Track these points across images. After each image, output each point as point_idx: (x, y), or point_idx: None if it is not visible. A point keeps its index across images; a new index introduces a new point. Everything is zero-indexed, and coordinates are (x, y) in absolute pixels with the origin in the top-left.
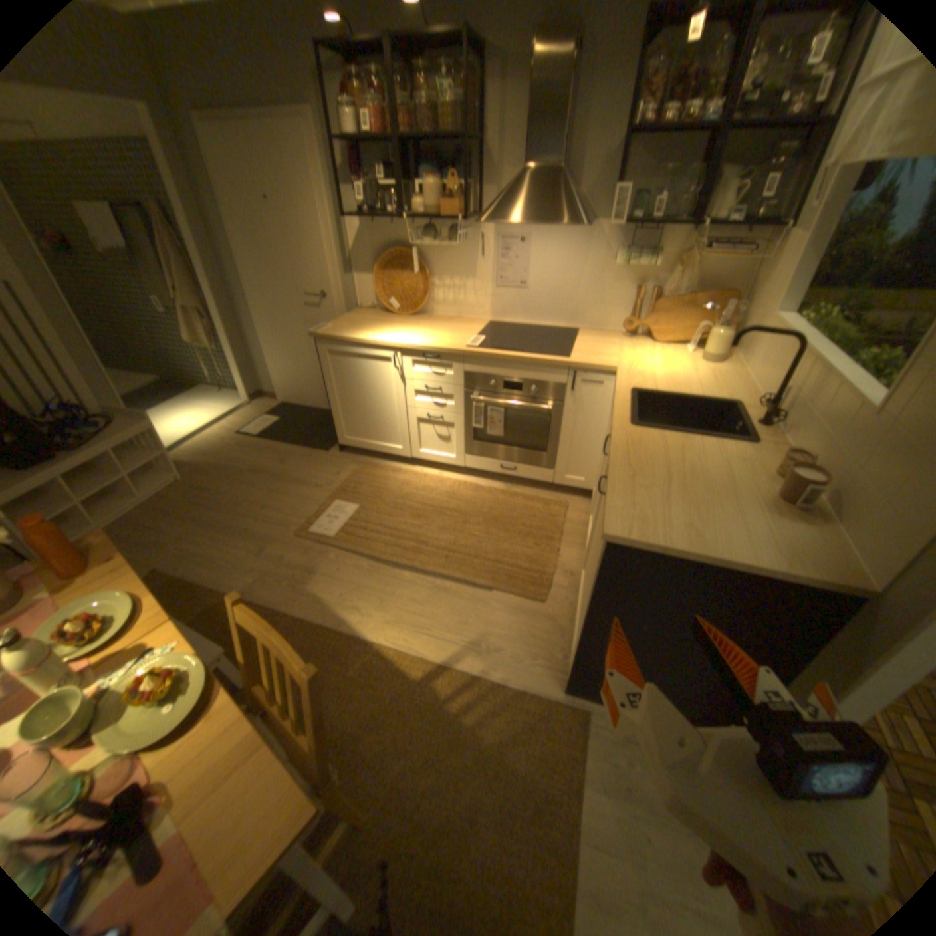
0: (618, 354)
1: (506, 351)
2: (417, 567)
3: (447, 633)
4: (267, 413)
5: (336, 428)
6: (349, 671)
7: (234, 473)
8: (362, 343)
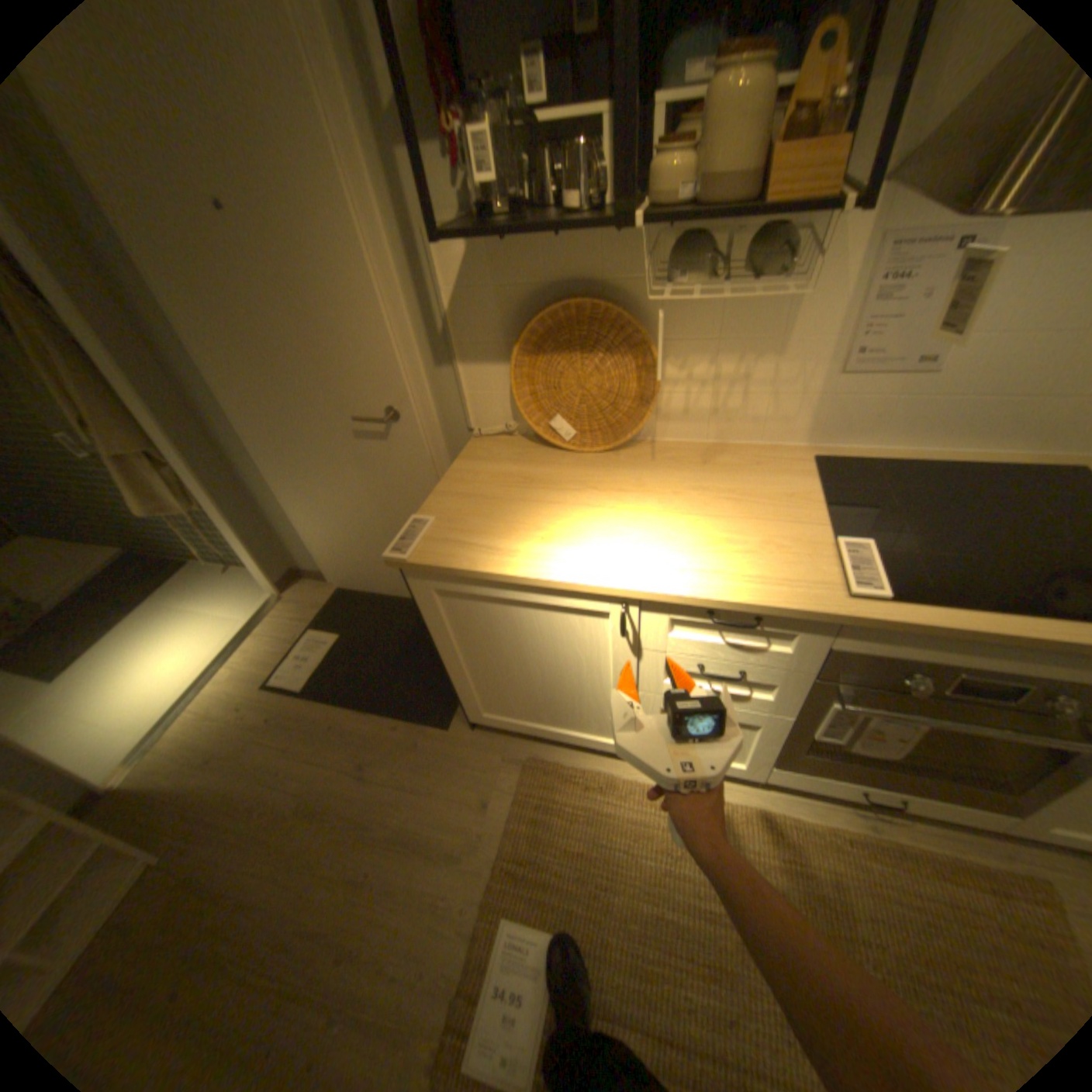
0: None
1: (1004, 615)
2: None
3: None
4: (316, 625)
5: (463, 695)
6: None
7: (269, 827)
8: (531, 580)
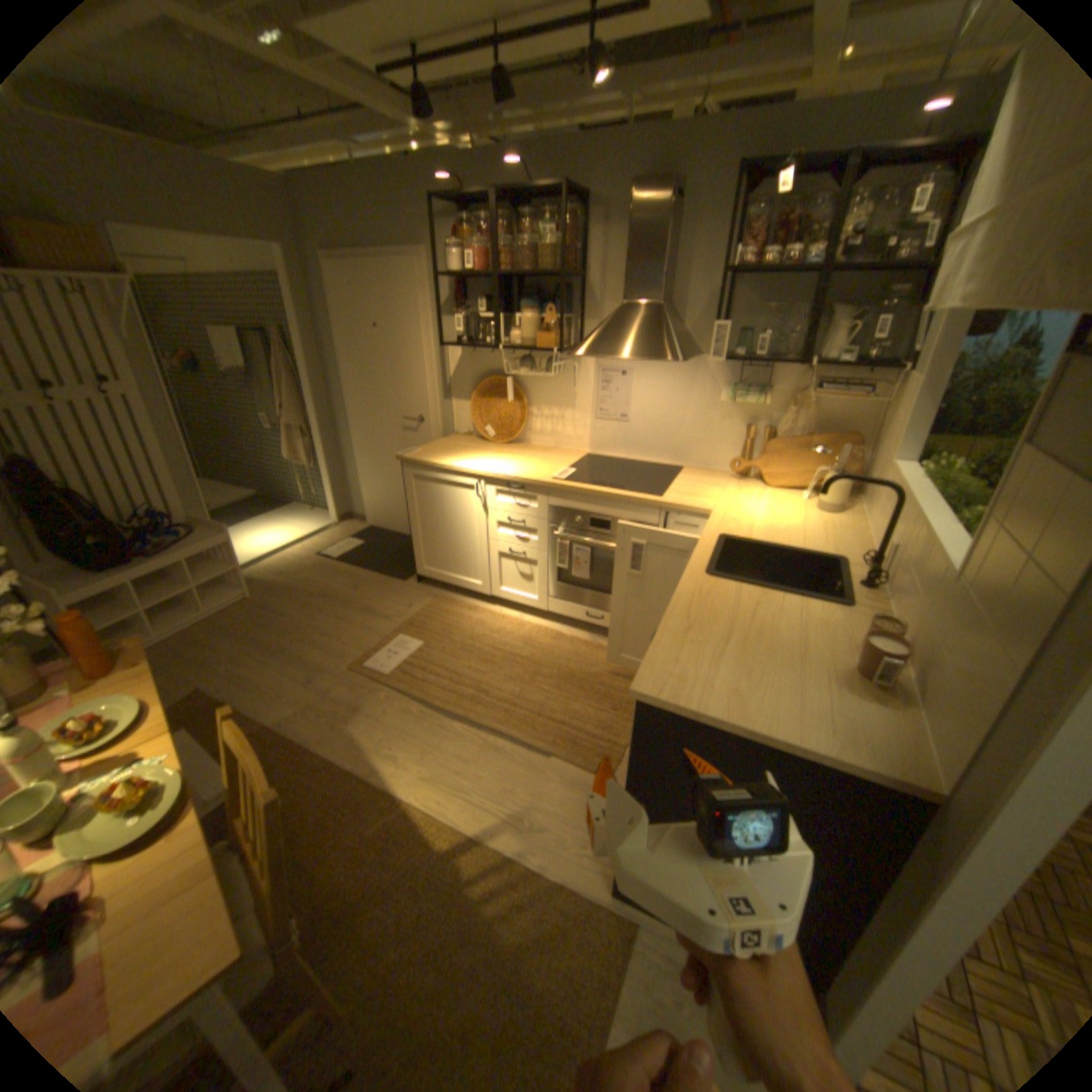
0: (719, 497)
1: (594, 487)
2: (471, 720)
3: (487, 802)
4: (353, 537)
5: (417, 557)
6: (368, 831)
7: (304, 596)
8: (447, 469)
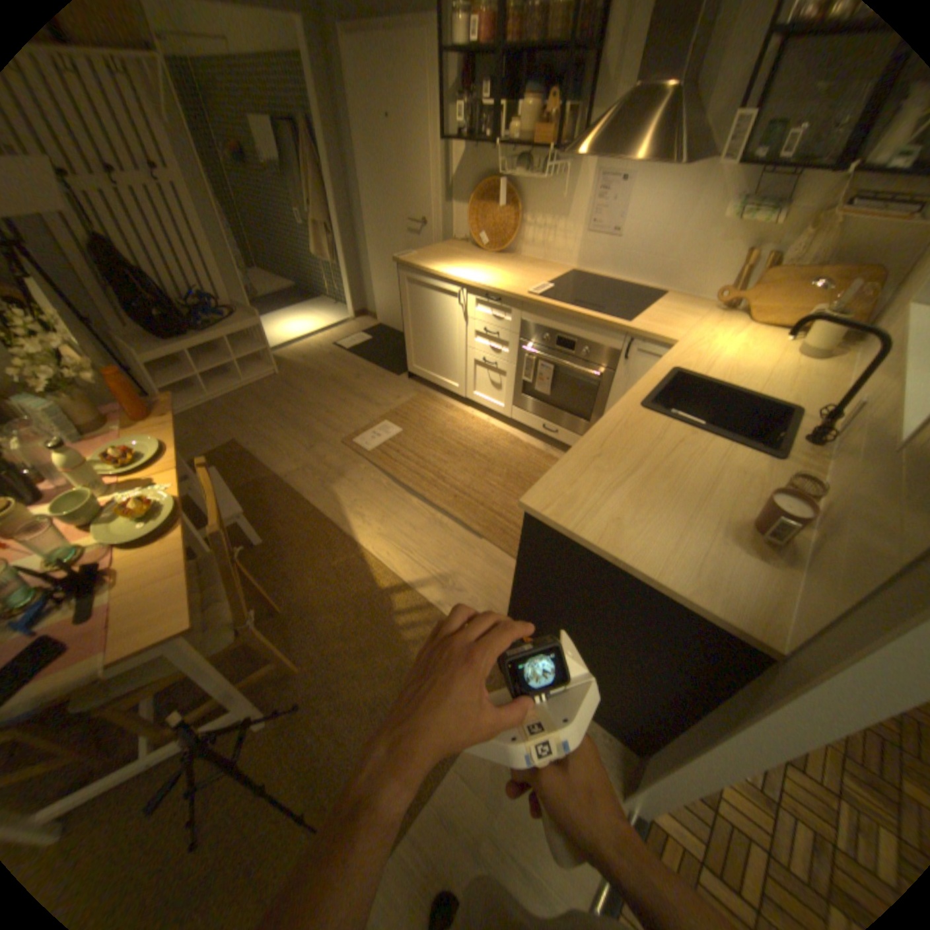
0: (692, 328)
1: (565, 305)
2: (426, 498)
3: (424, 562)
4: (364, 332)
5: (408, 357)
6: (333, 563)
7: (318, 379)
8: (435, 276)
